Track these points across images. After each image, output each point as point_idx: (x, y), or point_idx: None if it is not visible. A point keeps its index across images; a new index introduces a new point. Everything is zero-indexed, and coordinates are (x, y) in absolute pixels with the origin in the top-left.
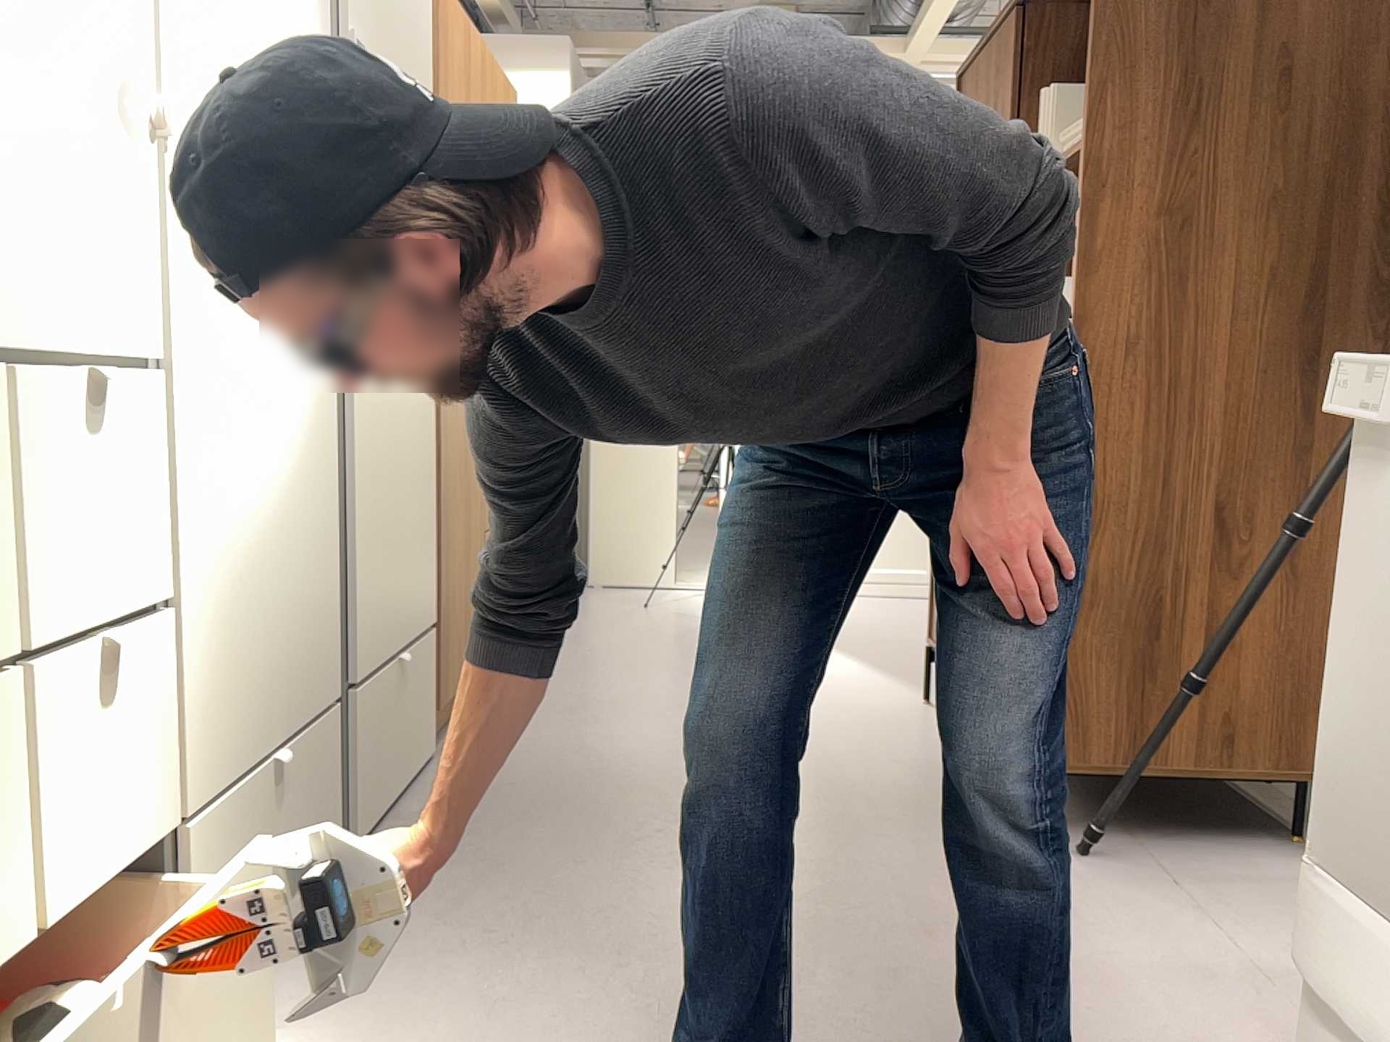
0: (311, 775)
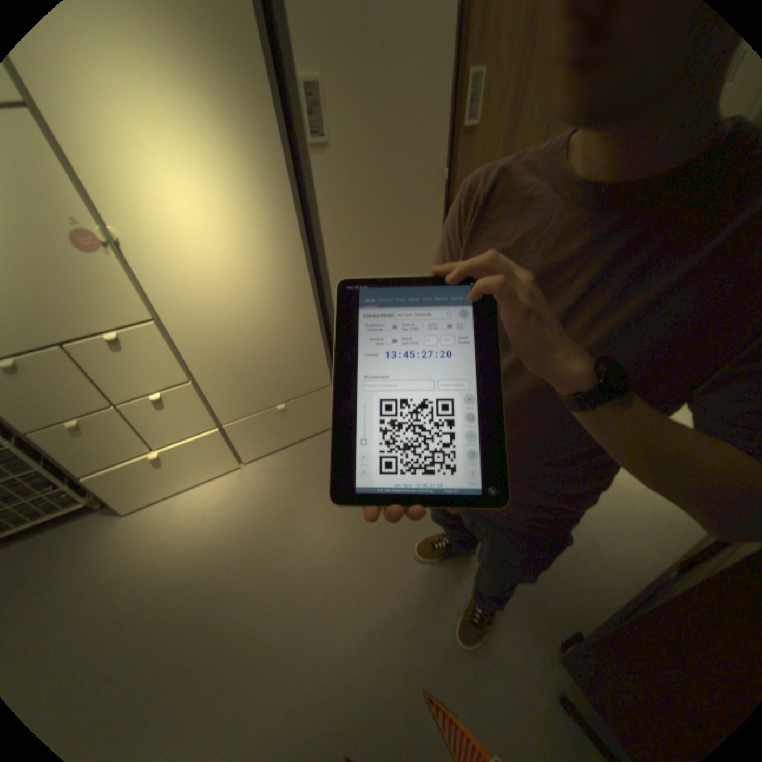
0: (311, 406)
